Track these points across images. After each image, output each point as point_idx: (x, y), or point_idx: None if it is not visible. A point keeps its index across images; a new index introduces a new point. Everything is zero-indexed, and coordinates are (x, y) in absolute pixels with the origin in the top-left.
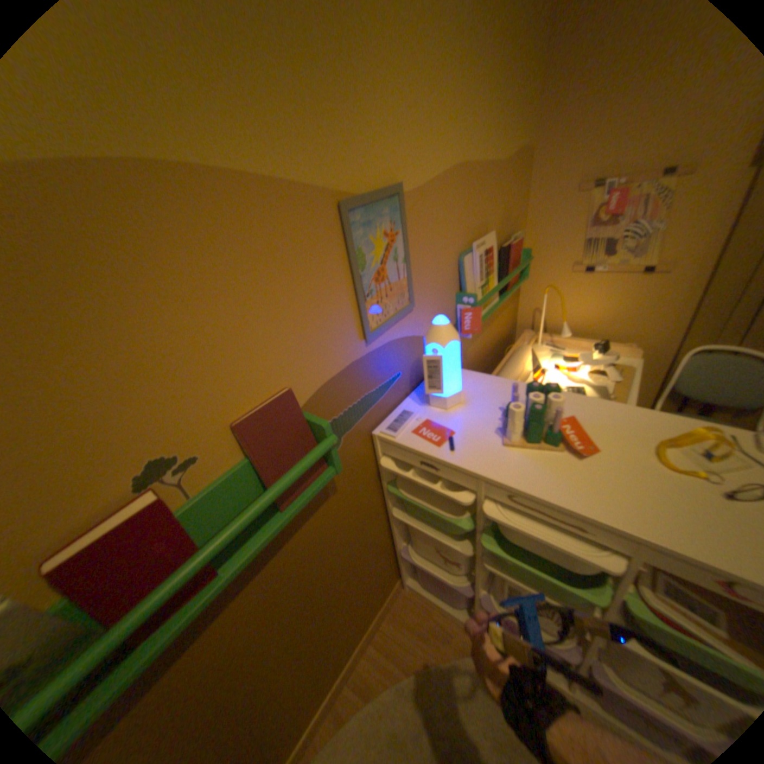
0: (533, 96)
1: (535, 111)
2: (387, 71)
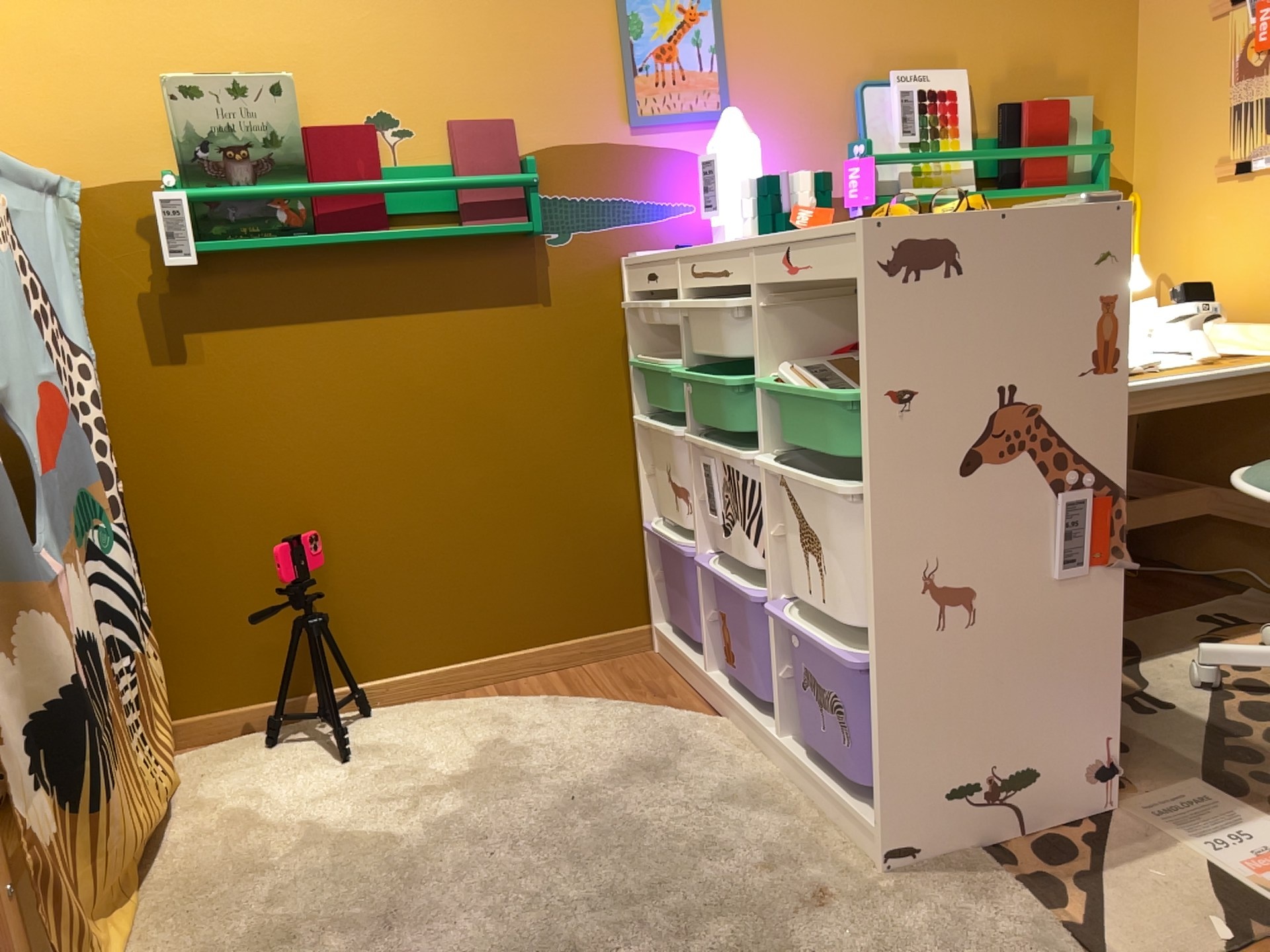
0: None
1: None
2: None
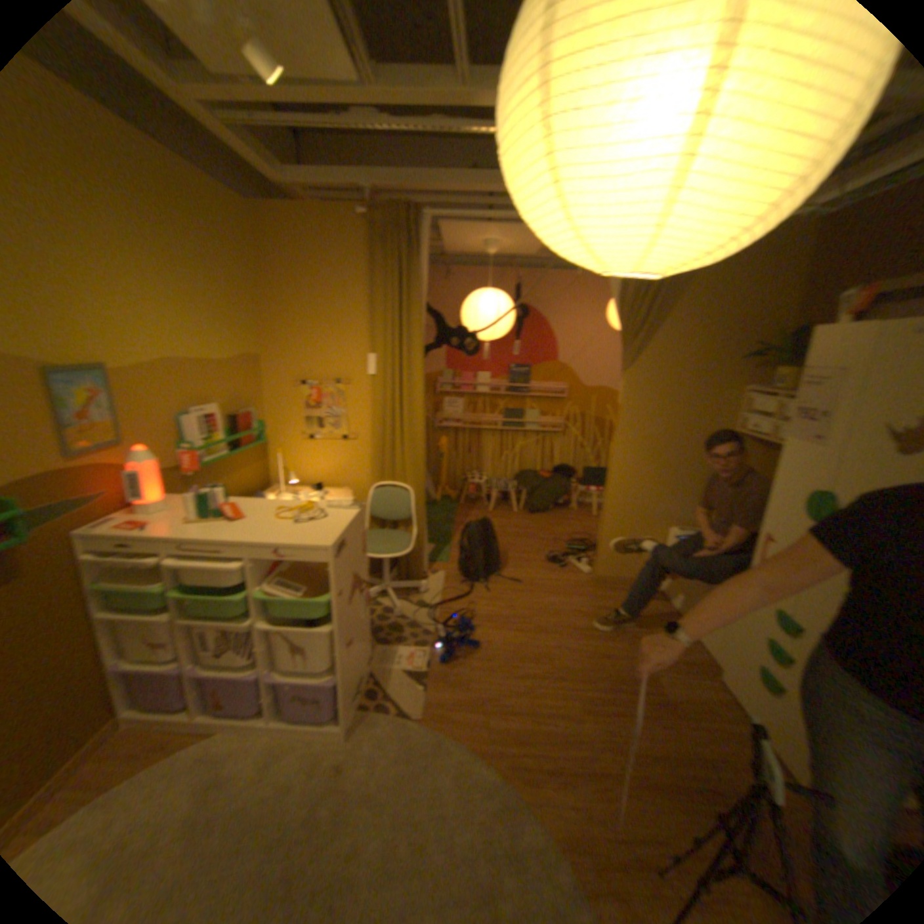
0: (251, 327)
1: (256, 336)
2: (93, 309)
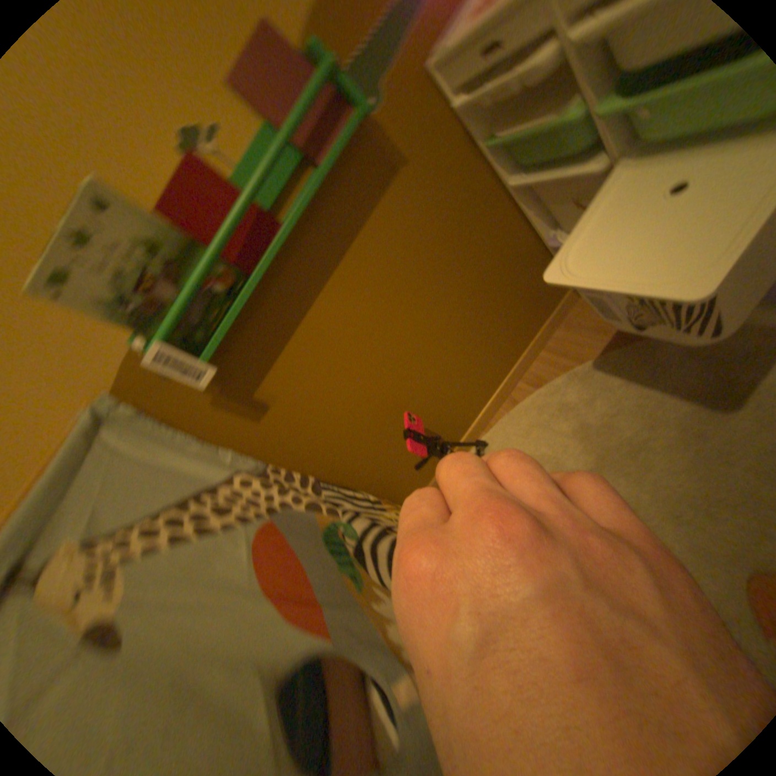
0: None
1: None
2: None
